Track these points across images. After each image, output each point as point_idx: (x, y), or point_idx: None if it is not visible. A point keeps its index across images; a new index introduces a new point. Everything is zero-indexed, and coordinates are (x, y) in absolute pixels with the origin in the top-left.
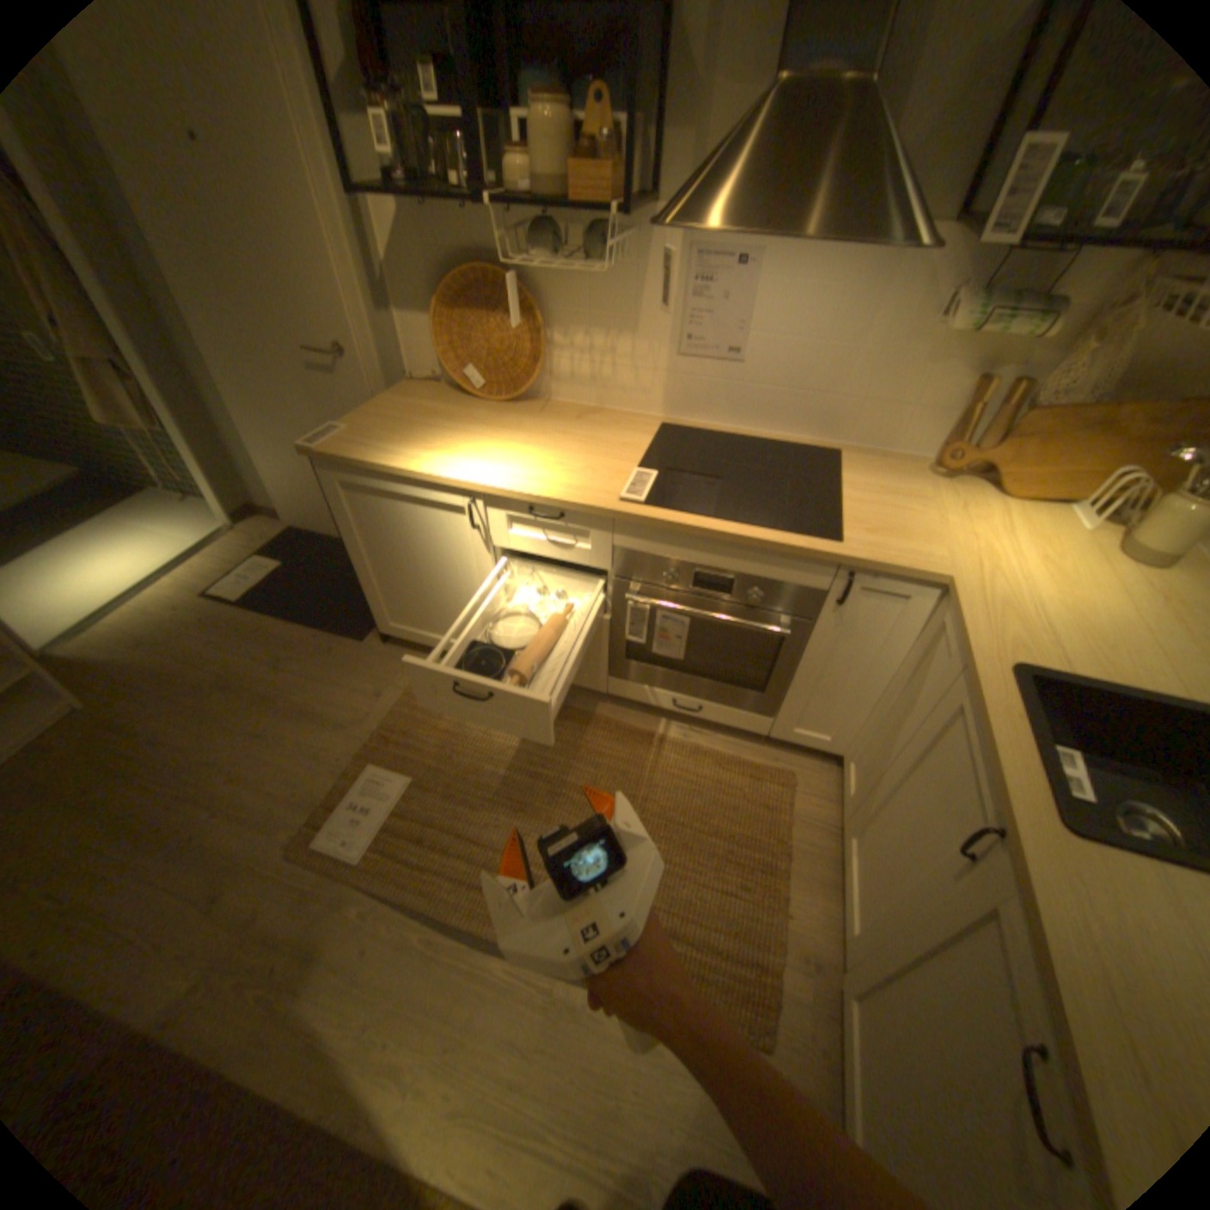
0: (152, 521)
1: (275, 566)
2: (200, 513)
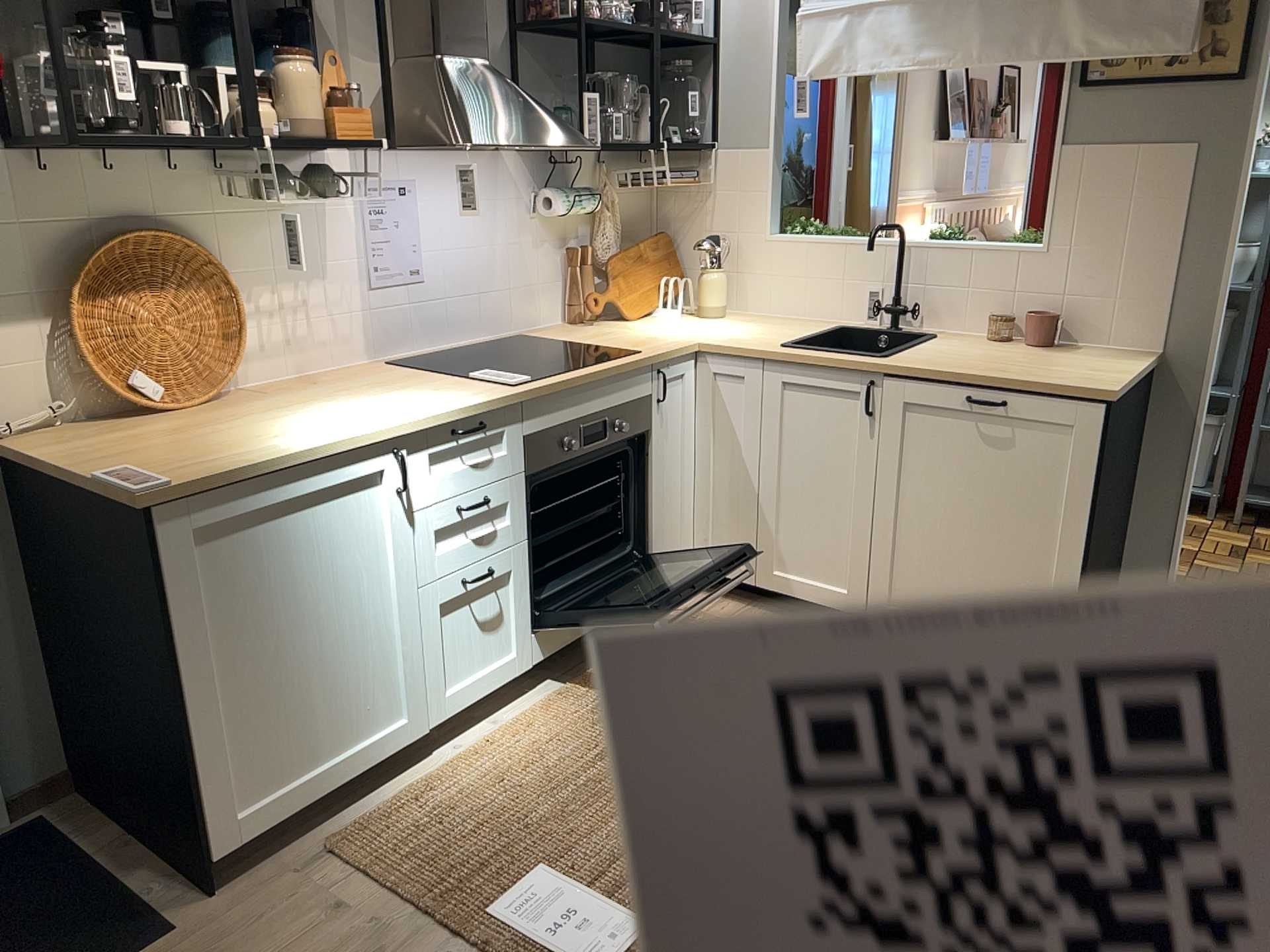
0: None
1: None
2: None
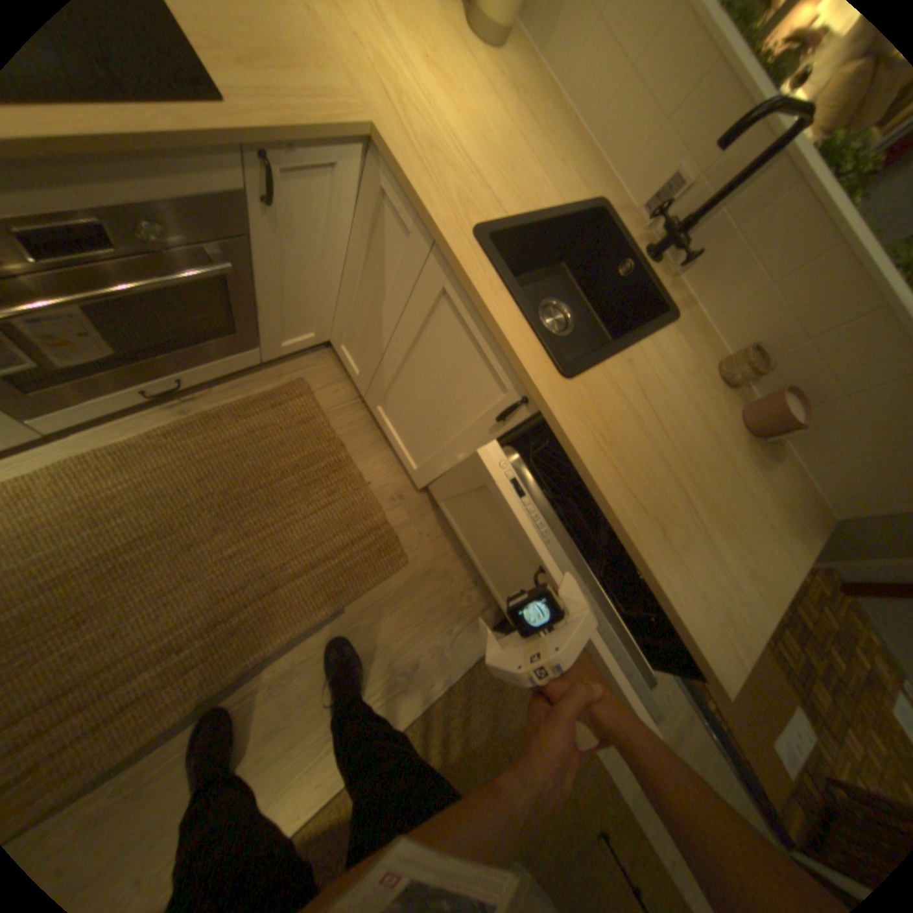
0: None
1: None
2: None
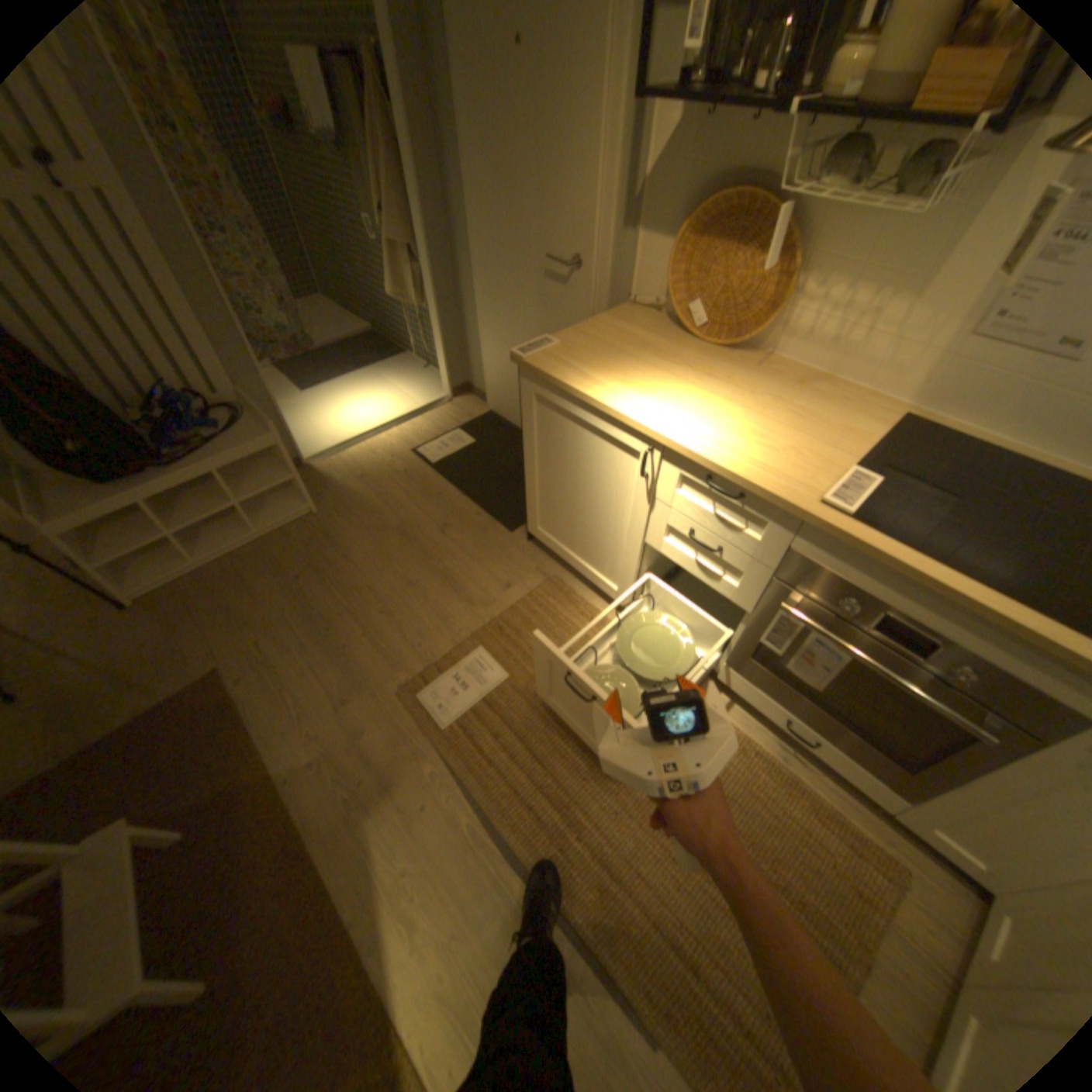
0: (402, 380)
1: (471, 443)
2: (434, 381)
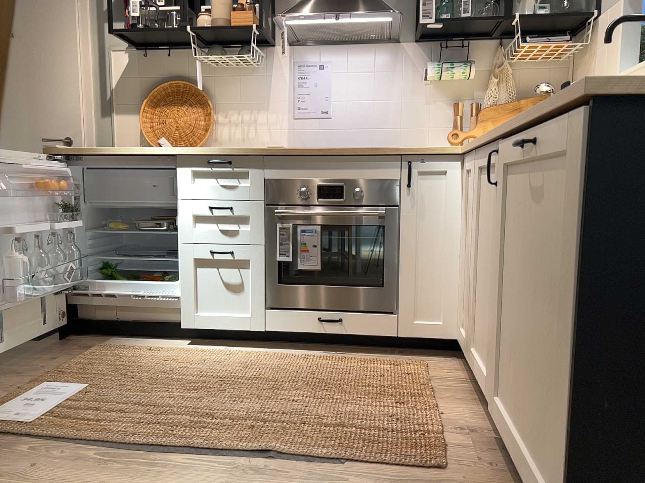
0: None
1: None
2: None
